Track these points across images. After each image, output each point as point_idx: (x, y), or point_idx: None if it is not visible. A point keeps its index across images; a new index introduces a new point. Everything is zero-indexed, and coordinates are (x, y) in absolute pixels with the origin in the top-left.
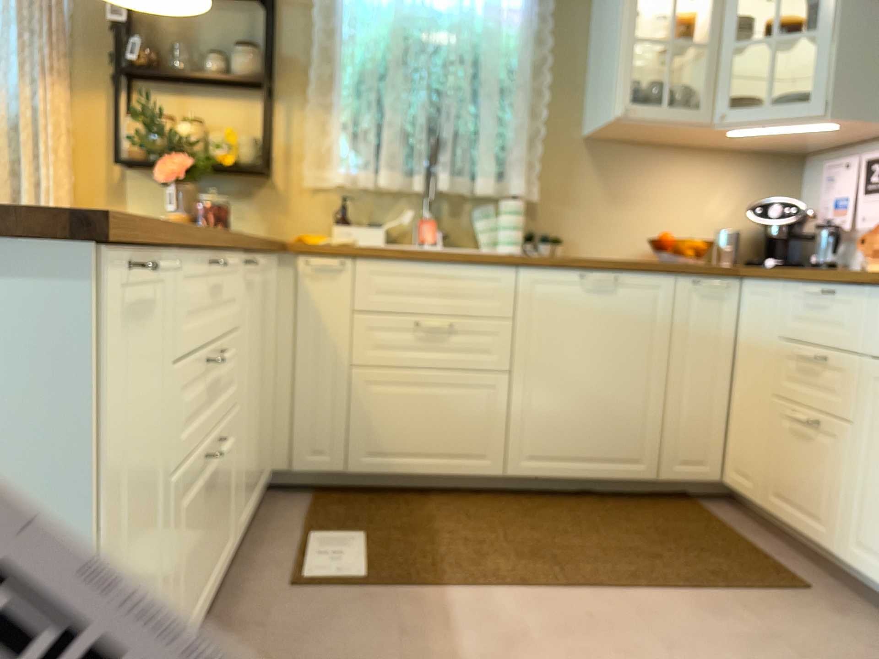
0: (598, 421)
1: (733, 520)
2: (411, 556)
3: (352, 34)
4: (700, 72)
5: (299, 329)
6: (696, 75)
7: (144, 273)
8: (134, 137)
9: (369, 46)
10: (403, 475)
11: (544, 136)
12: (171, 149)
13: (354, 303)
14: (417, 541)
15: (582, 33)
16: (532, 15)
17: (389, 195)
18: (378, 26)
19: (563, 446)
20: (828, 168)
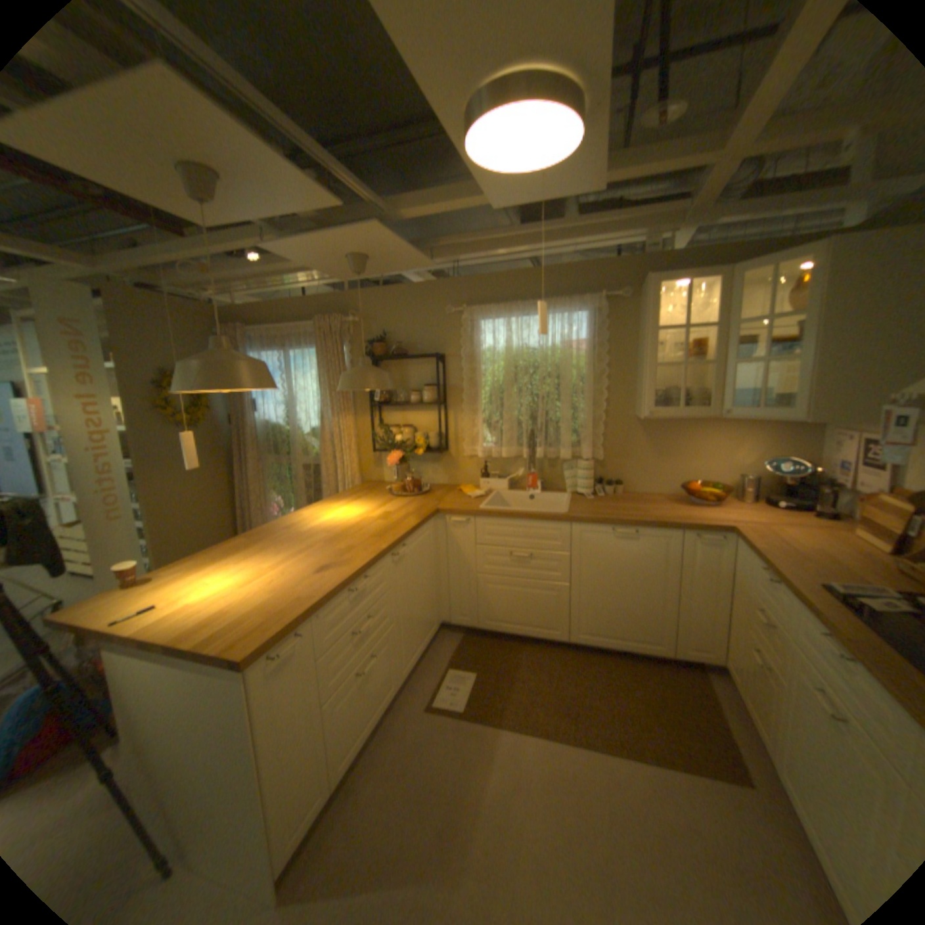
0: (628, 617)
1: (727, 699)
2: (494, 698)
3: (482, 373)
4: (714, 375)
5: (449, 552)
6: (713, 375)
7: (282, 654)
8: (380, 438)
9: (492, 378)
10: (509, 633)
11: (607, 416)
12: (393, 448)
13: (476, 540)
14: (503, 685)
15: (631, 348)
16: (594, 343)
17: (511, 458)
18: (499, 363)
19: (605, 630)
20: (836, 434)
